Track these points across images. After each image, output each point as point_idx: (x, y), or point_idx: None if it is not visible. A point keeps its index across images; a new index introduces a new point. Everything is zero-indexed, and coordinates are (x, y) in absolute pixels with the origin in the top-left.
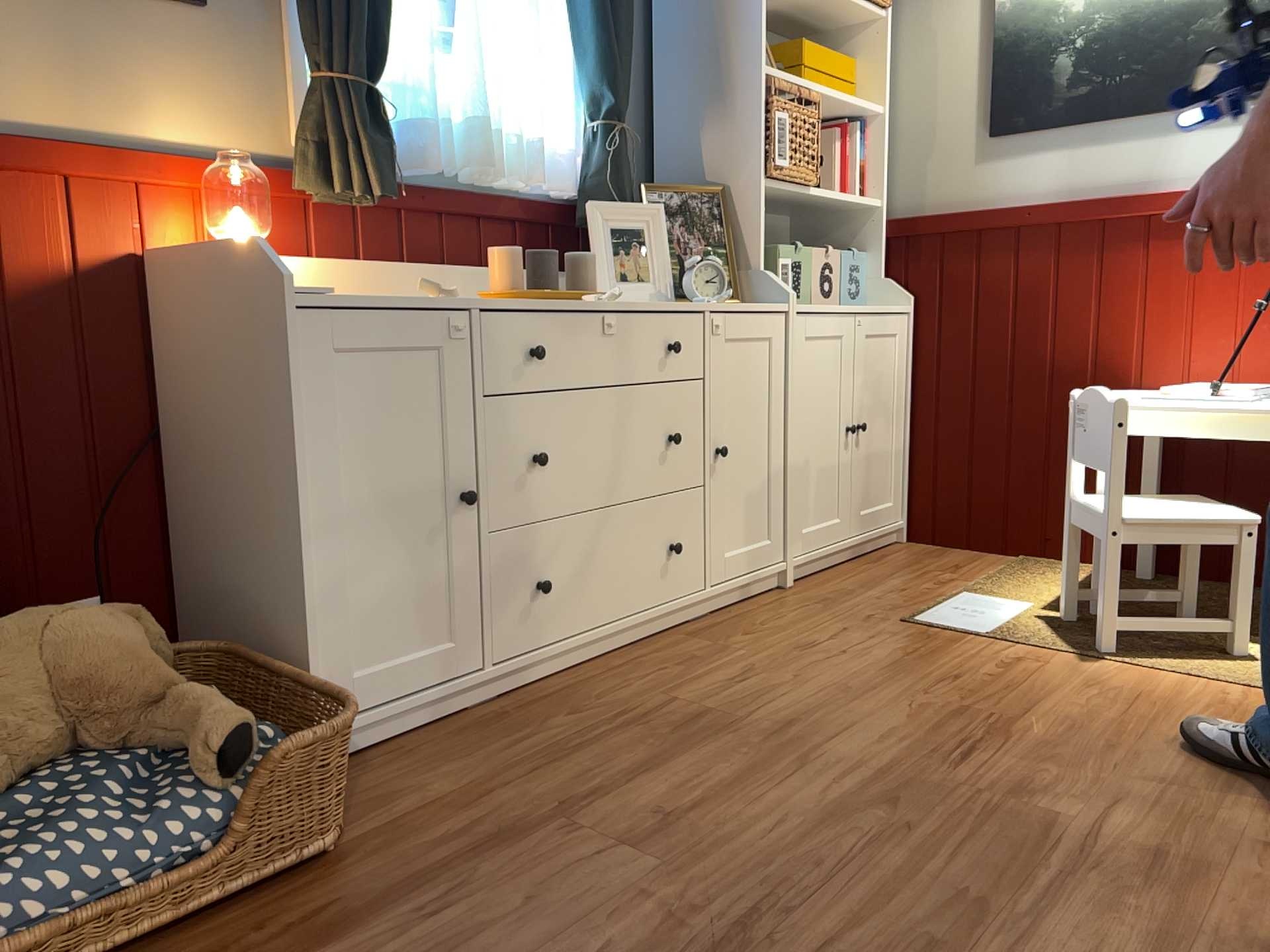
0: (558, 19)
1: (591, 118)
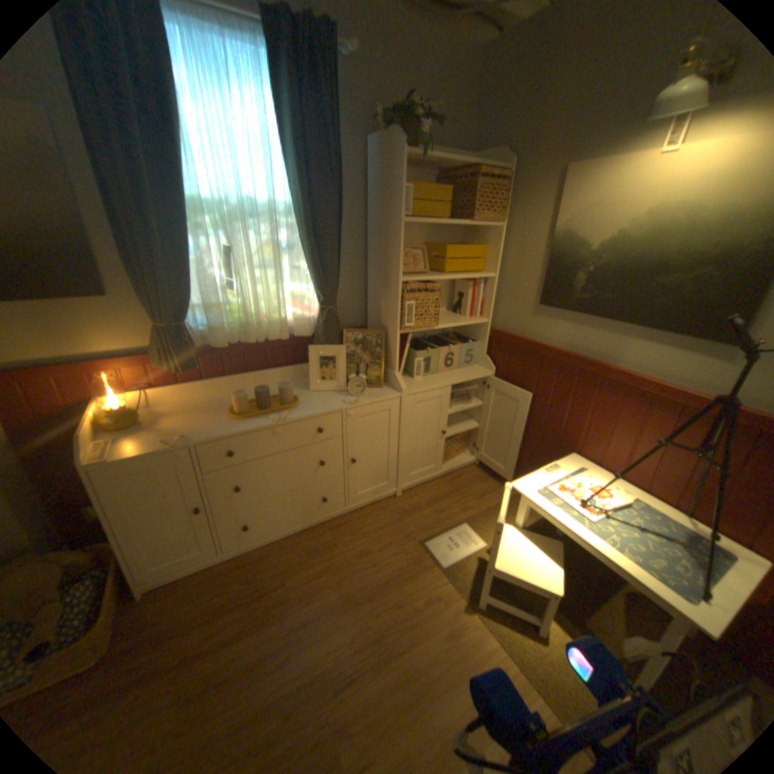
0: (299, 257)
1: (318, 301)
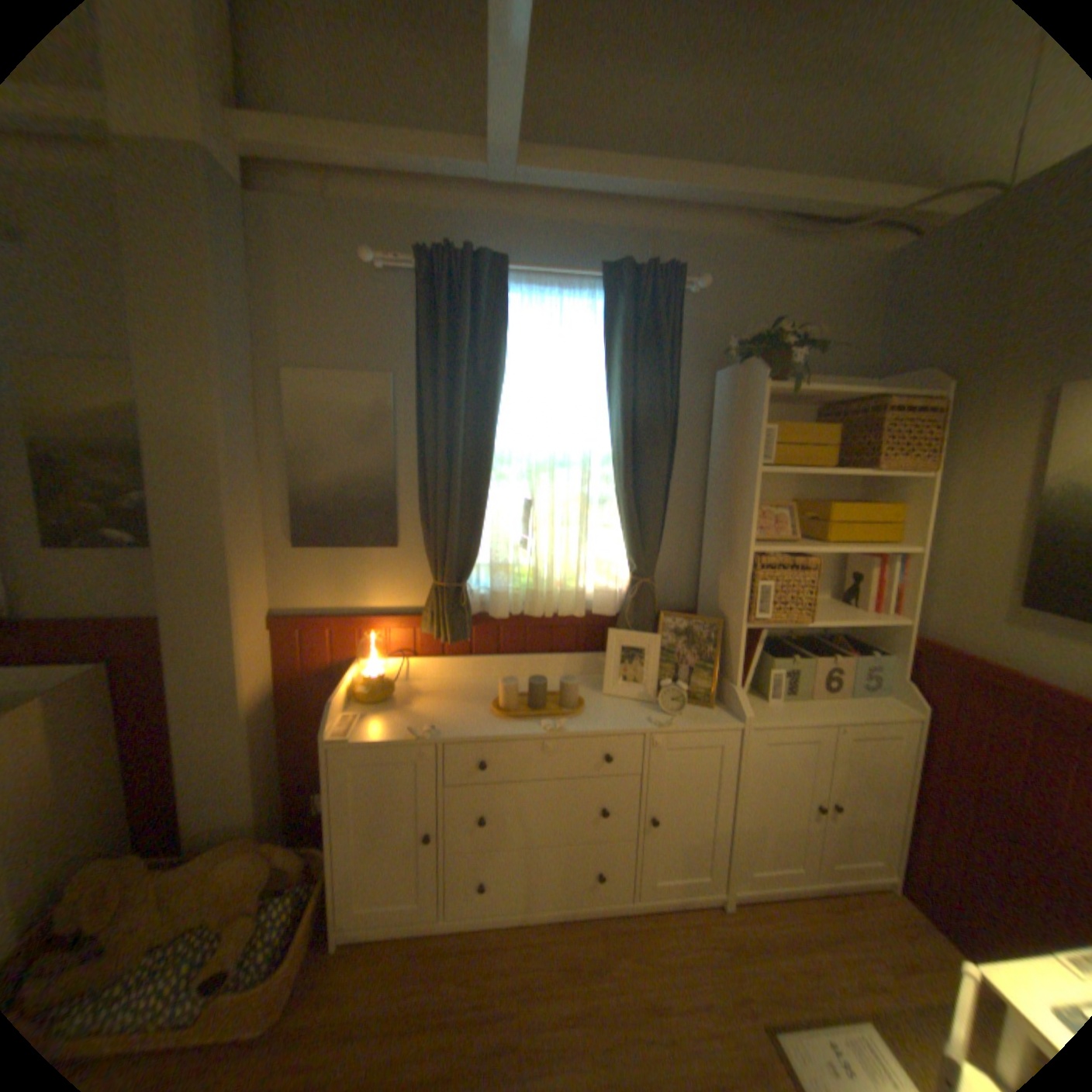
0: (611, 513)
1: (629, 570)
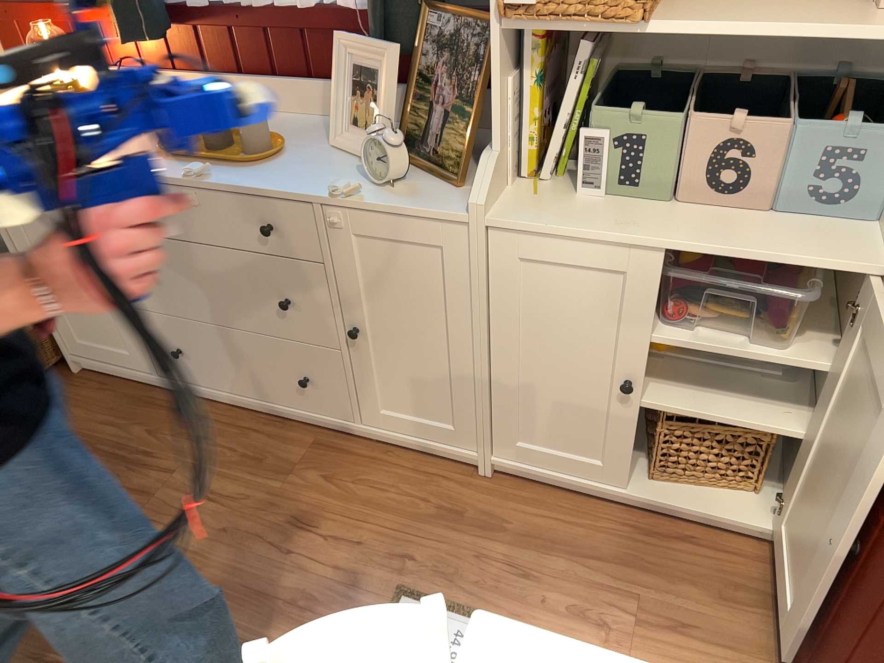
0: None
1: None
